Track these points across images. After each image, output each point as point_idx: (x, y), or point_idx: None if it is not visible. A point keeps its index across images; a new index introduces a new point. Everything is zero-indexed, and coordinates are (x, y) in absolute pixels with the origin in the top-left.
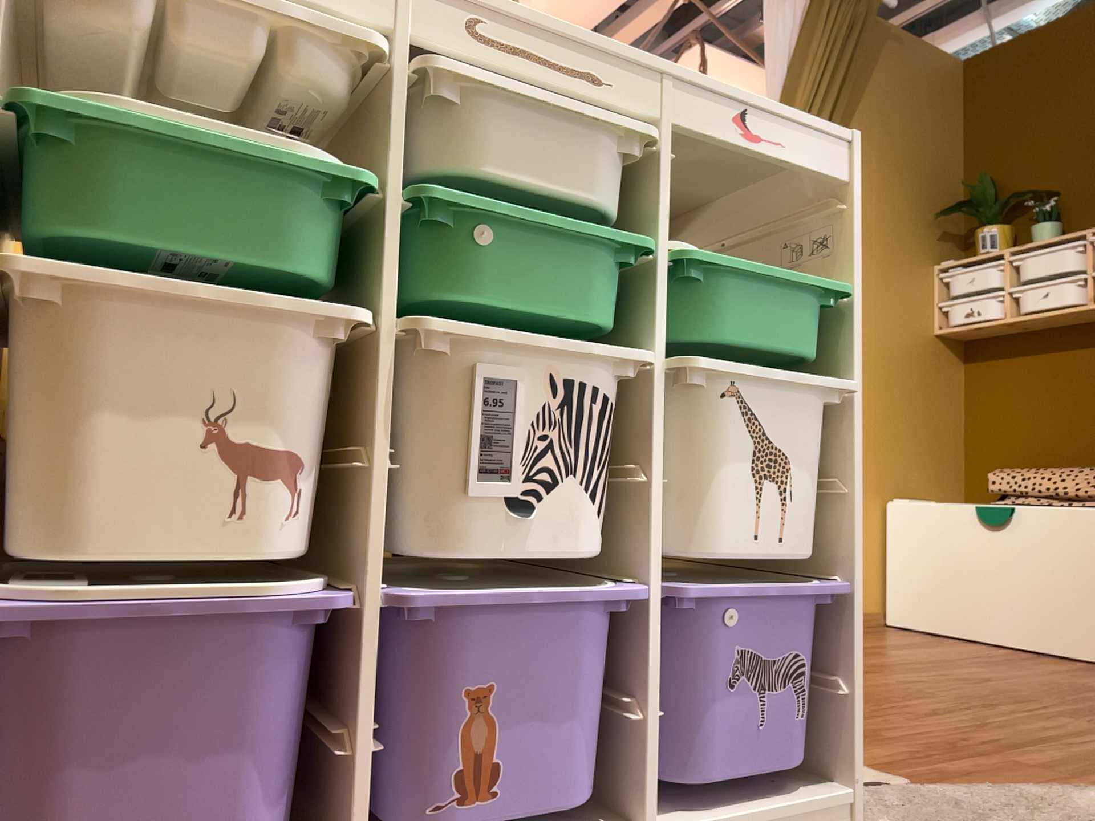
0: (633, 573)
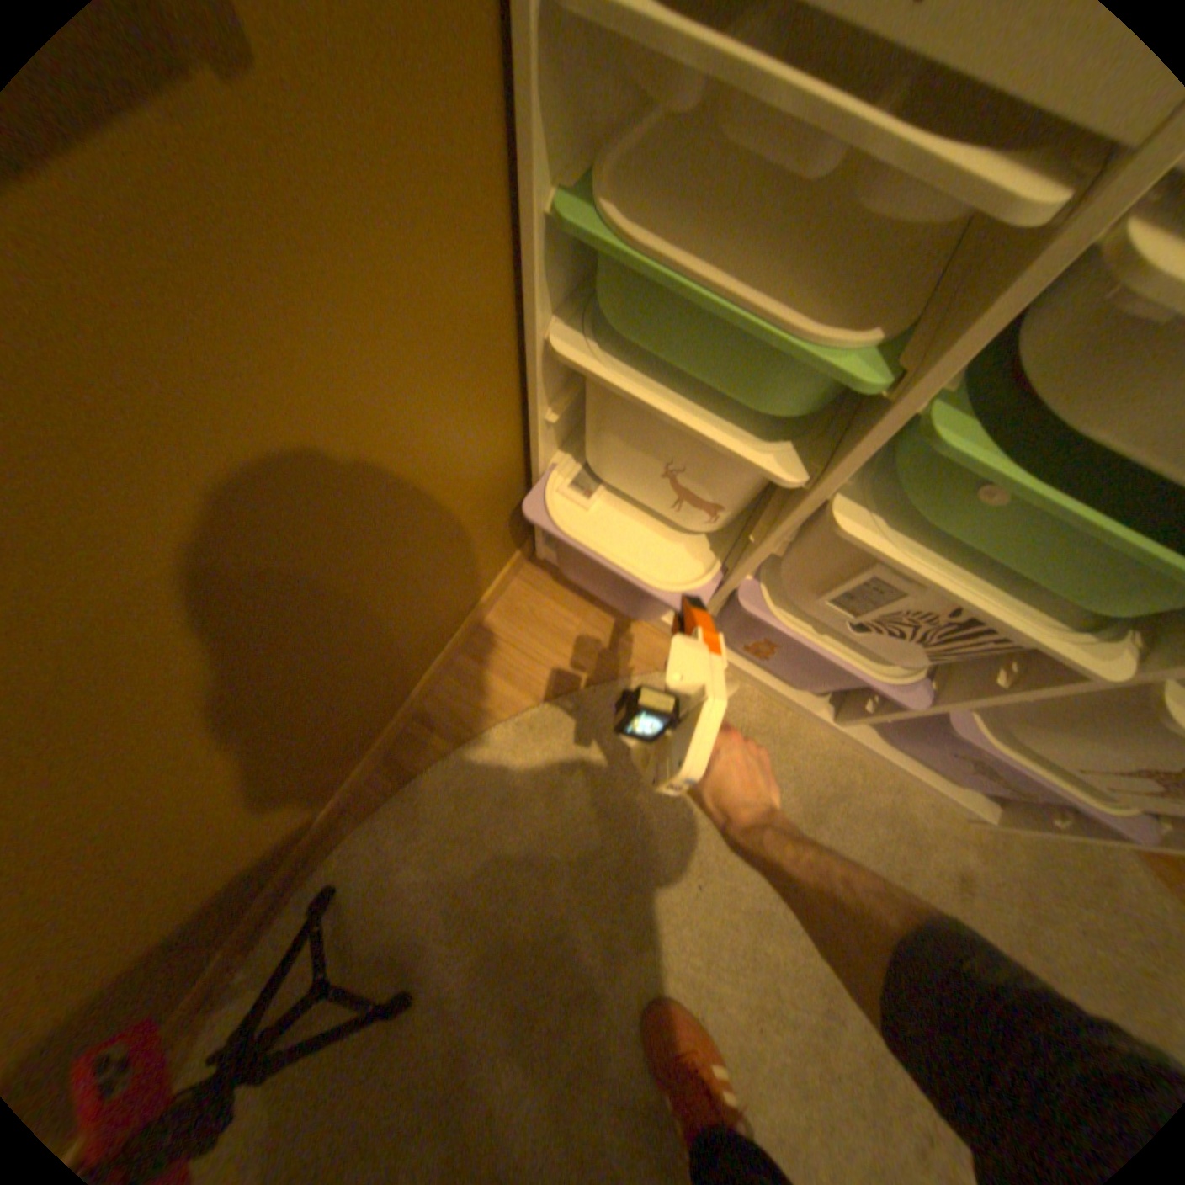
0: (972, 675)
